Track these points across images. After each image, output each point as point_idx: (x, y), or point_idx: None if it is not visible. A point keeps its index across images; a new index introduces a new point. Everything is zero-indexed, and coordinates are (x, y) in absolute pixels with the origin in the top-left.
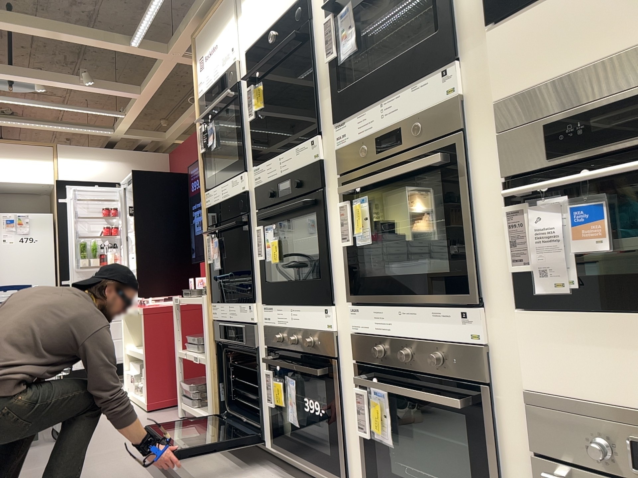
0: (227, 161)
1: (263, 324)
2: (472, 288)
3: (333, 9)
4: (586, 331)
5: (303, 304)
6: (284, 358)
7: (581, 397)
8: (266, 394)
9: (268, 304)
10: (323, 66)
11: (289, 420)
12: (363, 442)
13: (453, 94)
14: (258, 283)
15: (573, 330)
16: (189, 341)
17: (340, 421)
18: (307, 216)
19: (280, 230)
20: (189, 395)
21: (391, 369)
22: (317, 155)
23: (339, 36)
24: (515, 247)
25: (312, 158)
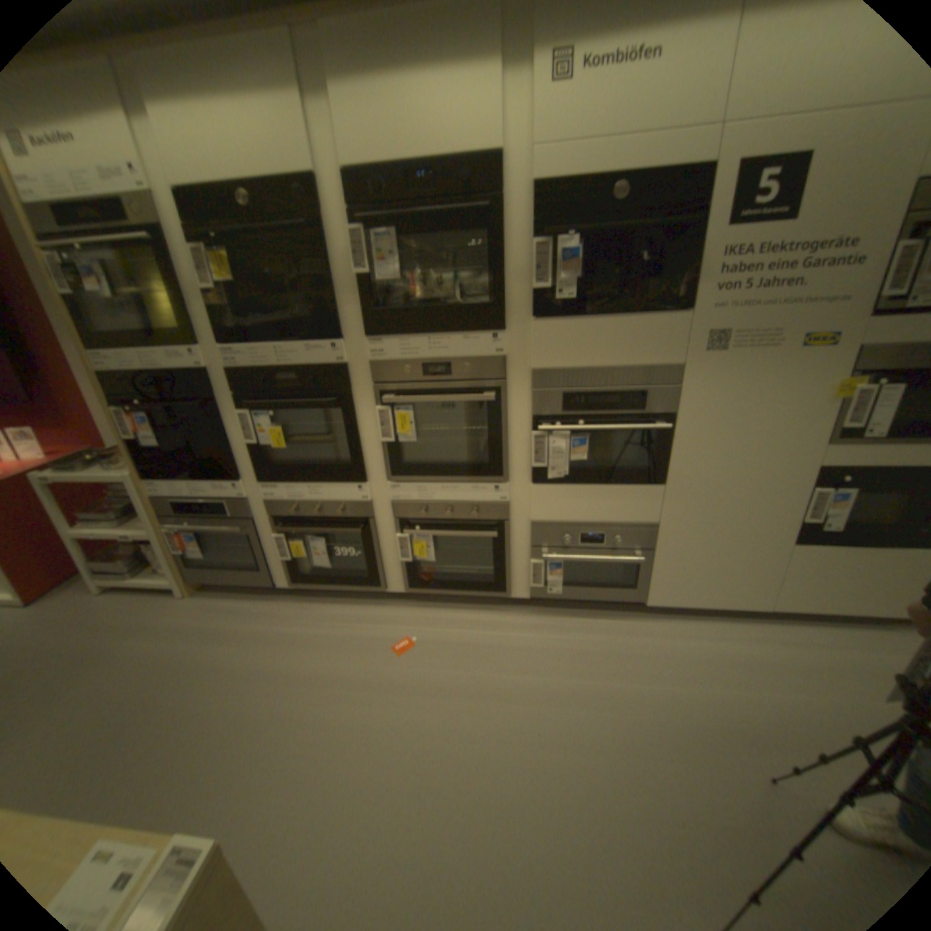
0: (130, 317)
1: (259, 498)
2: (503, 475)
3: (368, 224)
4: (566, 494)
5: (327, 483)
6: (299, 524)
7: (559, 521)
8: (271, 552)
9: (269, 483)
10: (344, 272)
11: (302, 563)
12: (400, 563)
13: (502, 355)
14: (244, 464)
15: (560, 494)
16: (76, 519)
17: (377, 556)
18: (320, 409)
19: (272, 415)
20: (101, 572)
21: (429, 520)
22: (342, 361)
23: (375, 255)
24: (536, 456)
25: (333, 361)
